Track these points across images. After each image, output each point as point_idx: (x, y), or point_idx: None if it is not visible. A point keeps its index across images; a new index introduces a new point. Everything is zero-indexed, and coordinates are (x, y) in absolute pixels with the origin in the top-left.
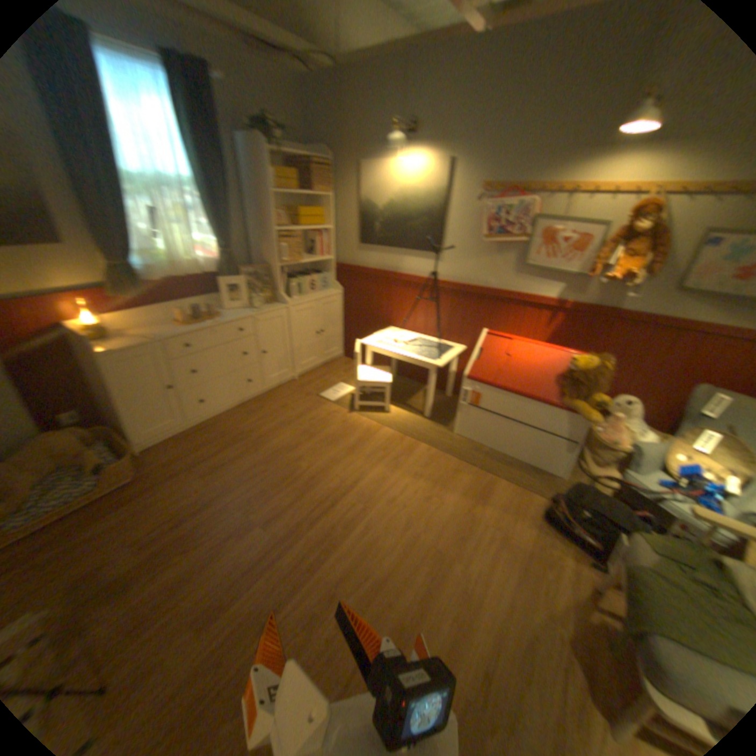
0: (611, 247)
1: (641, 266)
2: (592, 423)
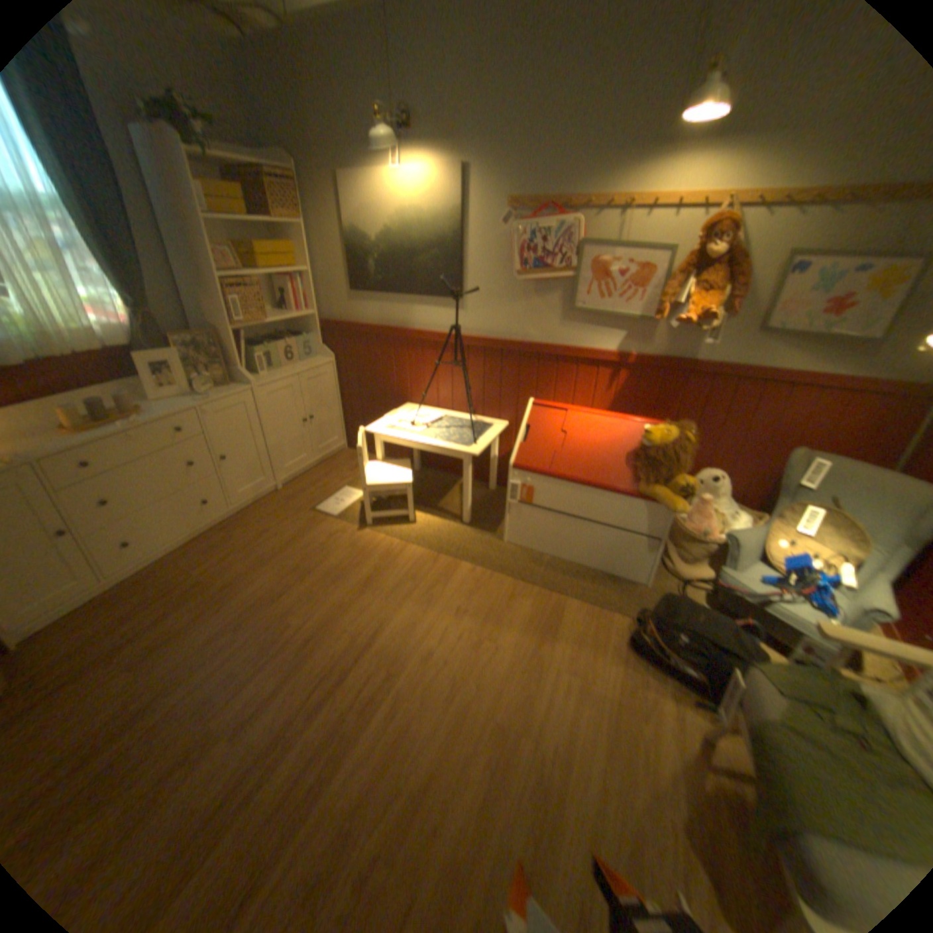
0: (678, 279)
1: (718, 303)
2: (676, 514)
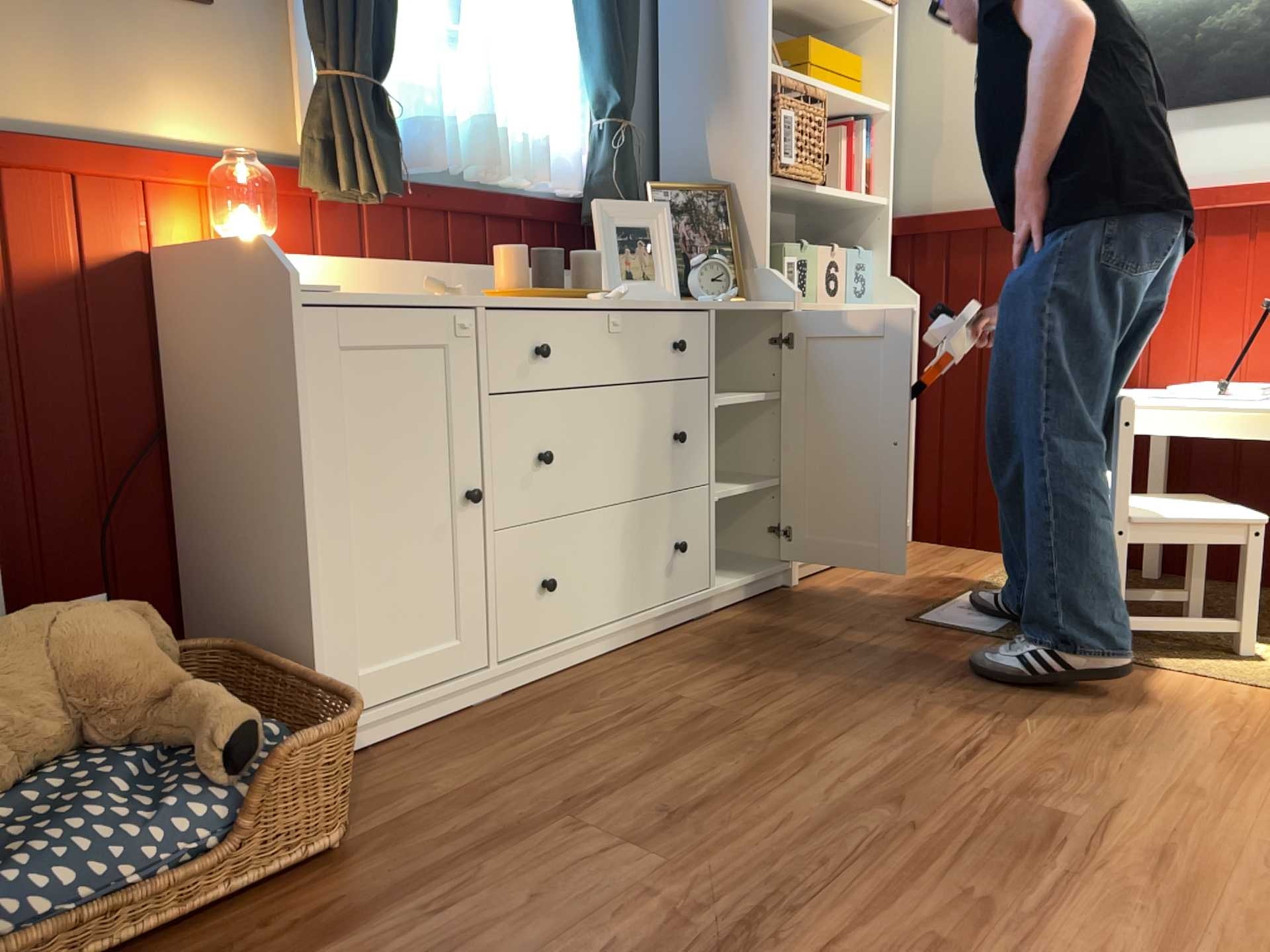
0: None
1: None
2: None
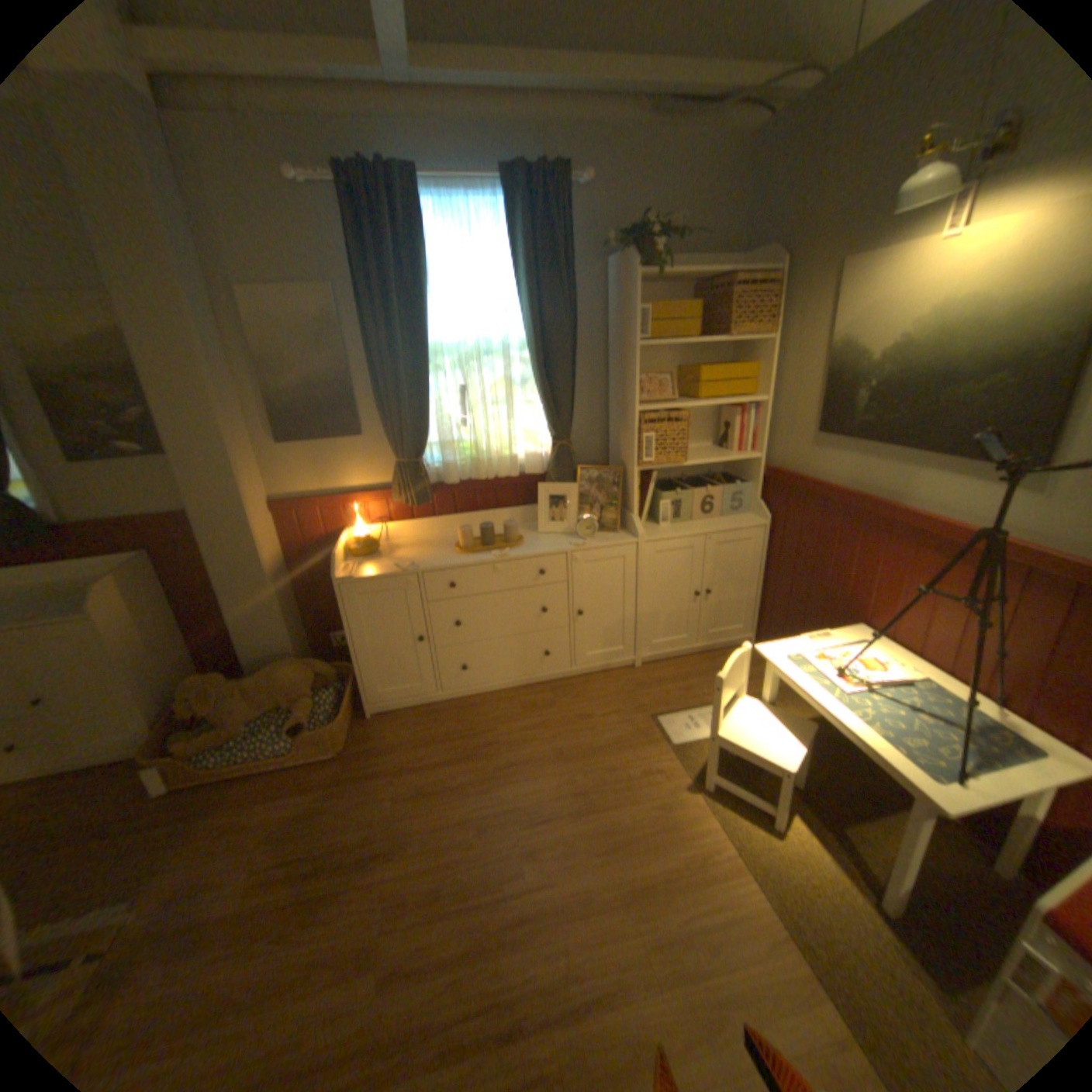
0: None
1: None
2: None
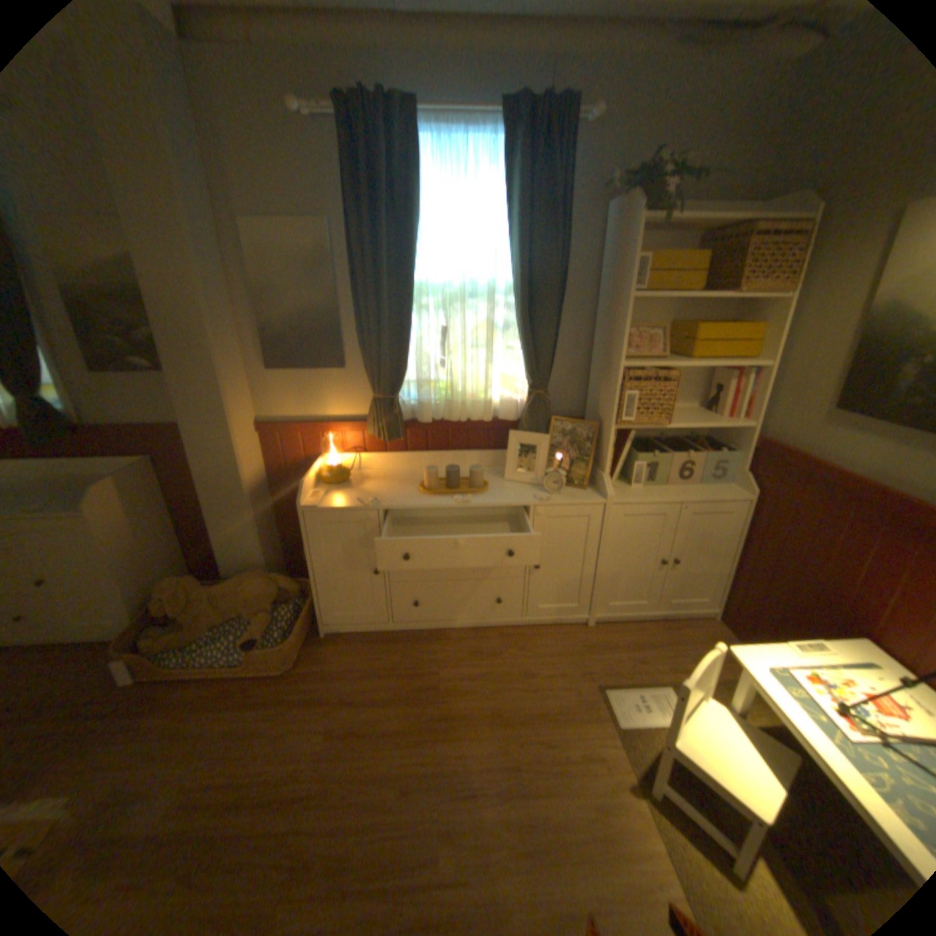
0: None
1: None
2: None
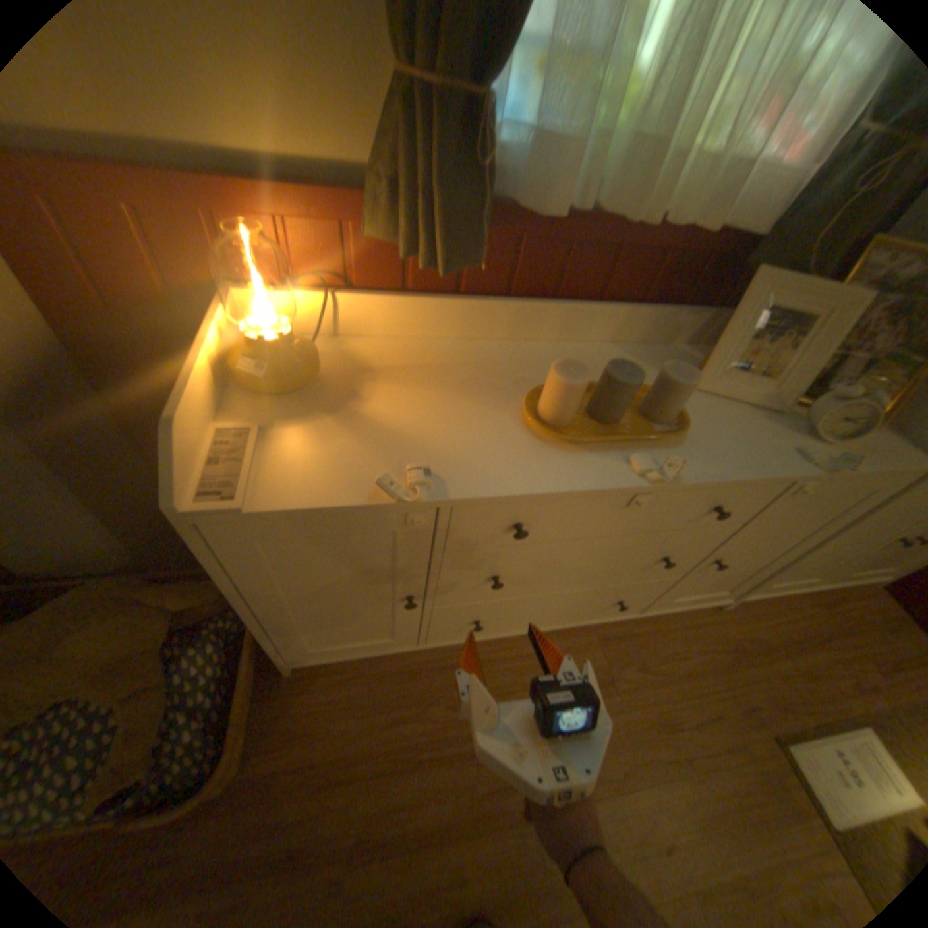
0: None
1: None
2: None
